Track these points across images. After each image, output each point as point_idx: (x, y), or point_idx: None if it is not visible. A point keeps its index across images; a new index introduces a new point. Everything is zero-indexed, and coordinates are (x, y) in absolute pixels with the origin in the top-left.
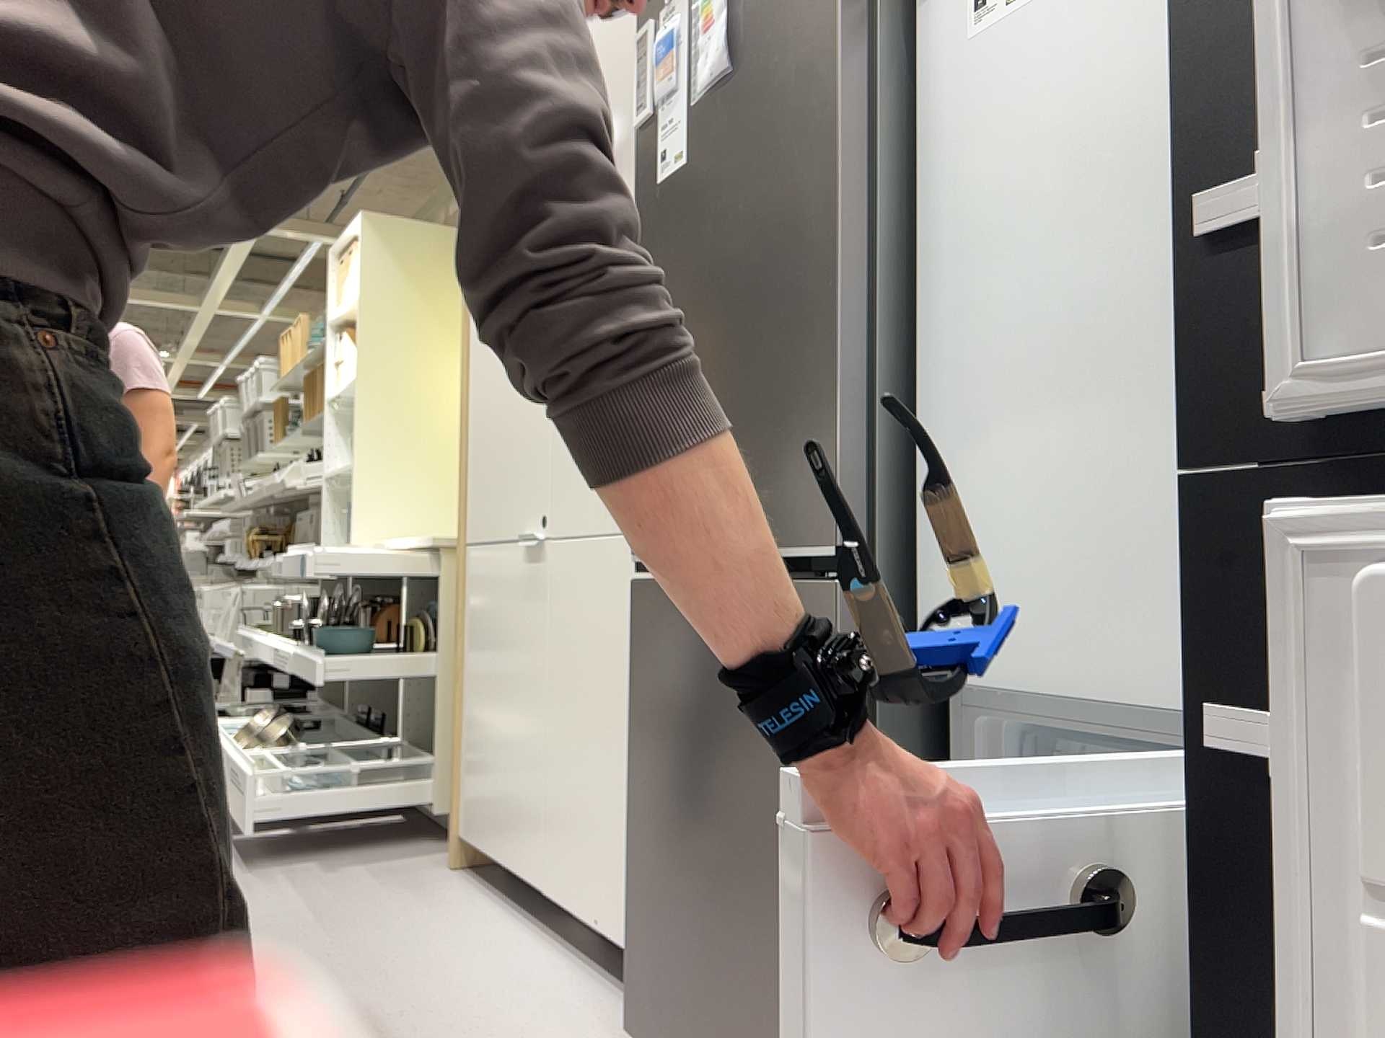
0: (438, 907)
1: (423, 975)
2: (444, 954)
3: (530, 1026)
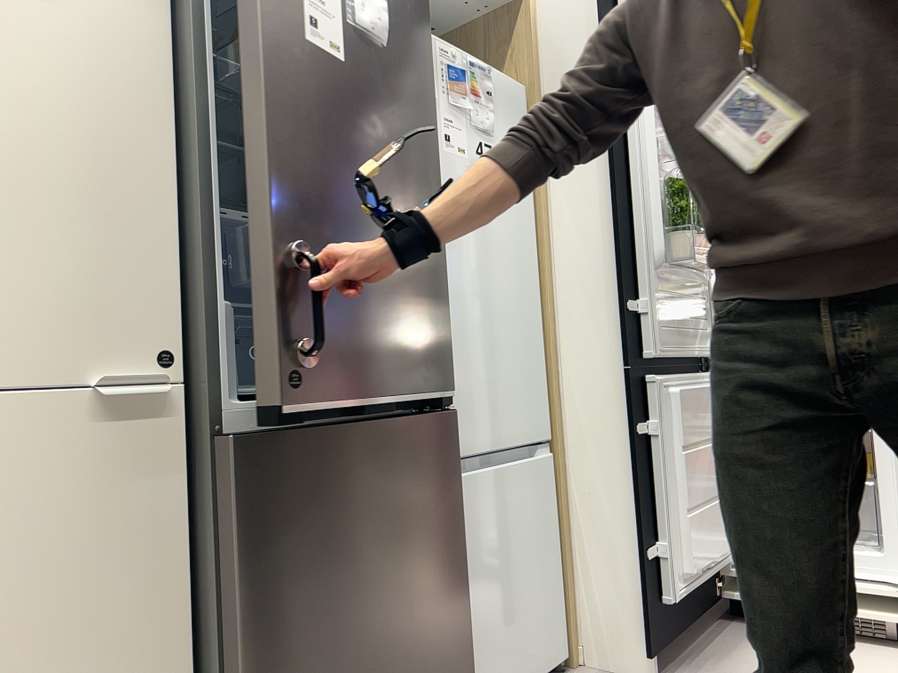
0: None
1: None
2: None
3: None
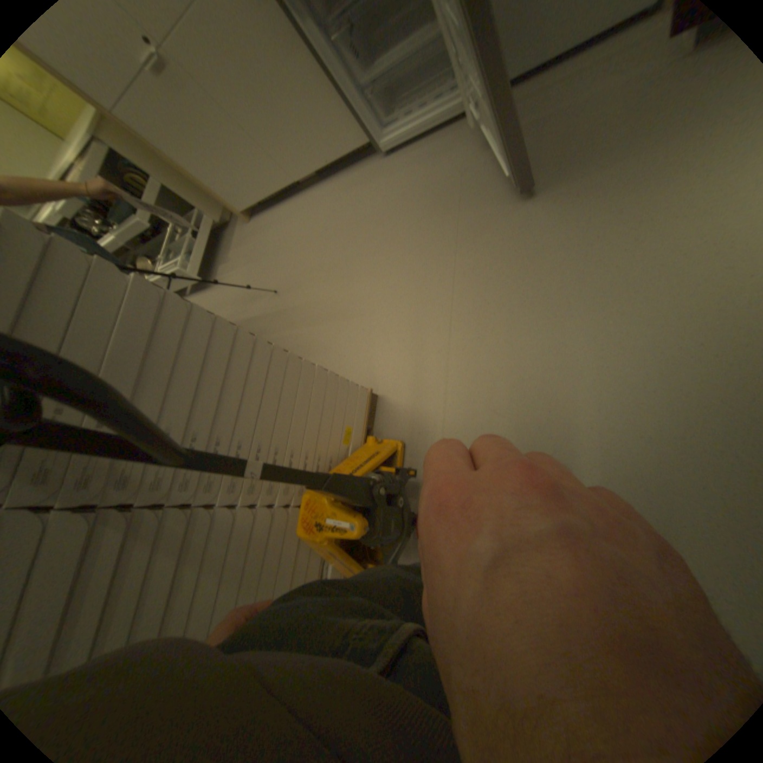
0: (270, 224)
1: (306, 225)
2: (298, 220)
3: (350, 192)
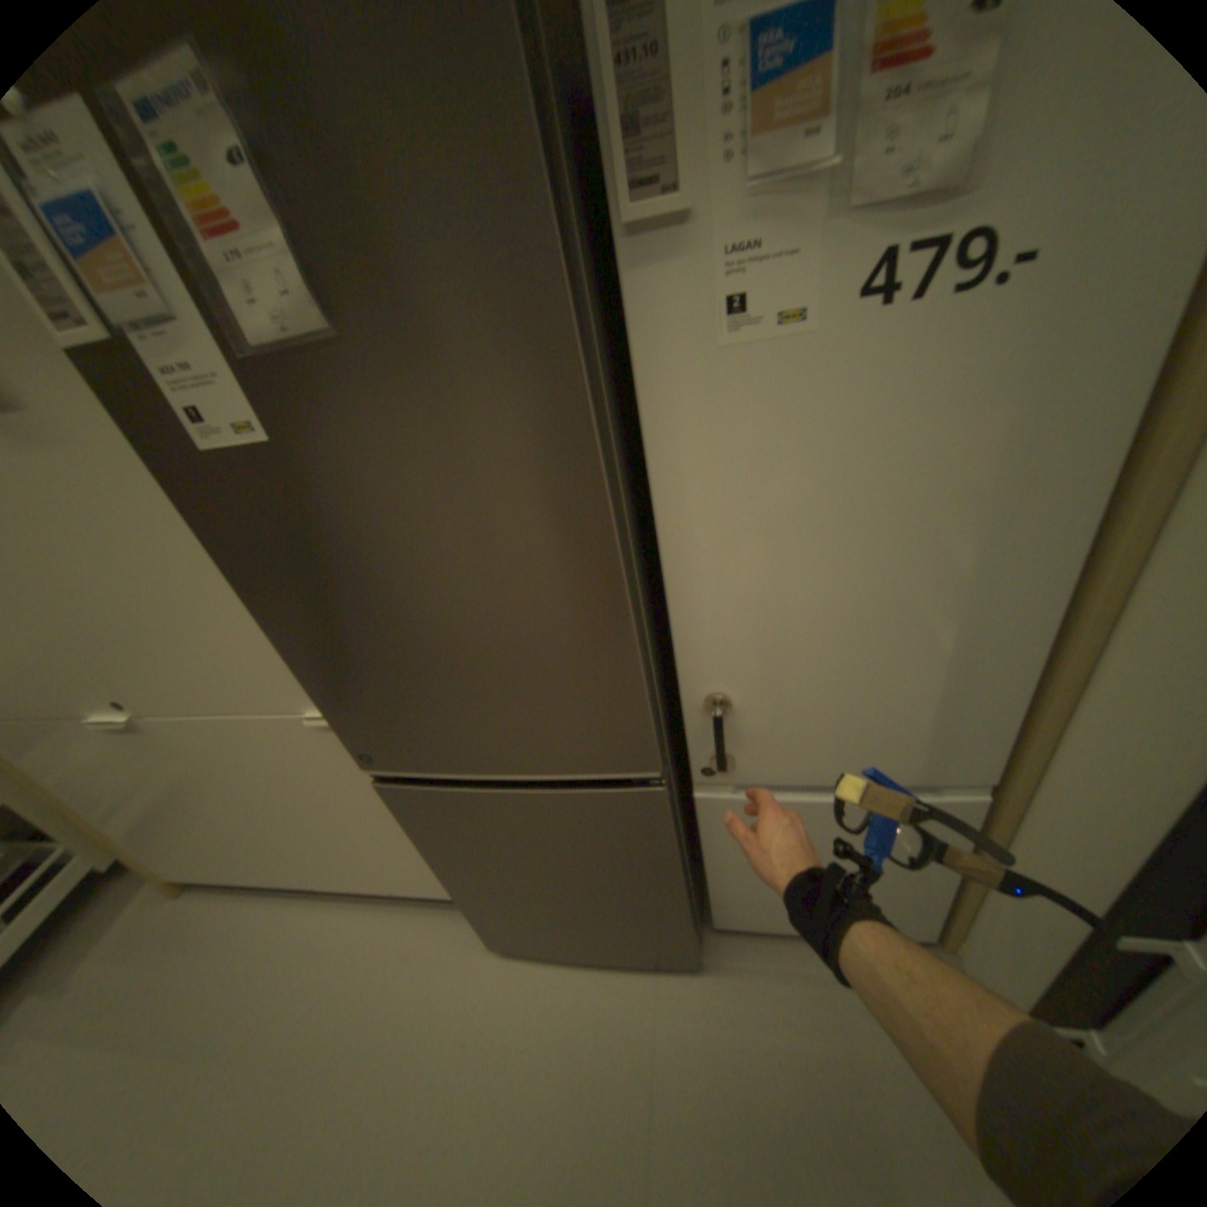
0: (214, 942)
1: (290, 1013)
2: (280, 981)
3: (413, 984)
